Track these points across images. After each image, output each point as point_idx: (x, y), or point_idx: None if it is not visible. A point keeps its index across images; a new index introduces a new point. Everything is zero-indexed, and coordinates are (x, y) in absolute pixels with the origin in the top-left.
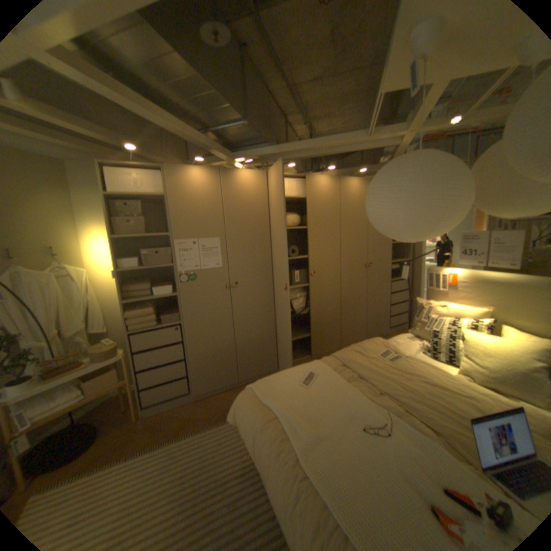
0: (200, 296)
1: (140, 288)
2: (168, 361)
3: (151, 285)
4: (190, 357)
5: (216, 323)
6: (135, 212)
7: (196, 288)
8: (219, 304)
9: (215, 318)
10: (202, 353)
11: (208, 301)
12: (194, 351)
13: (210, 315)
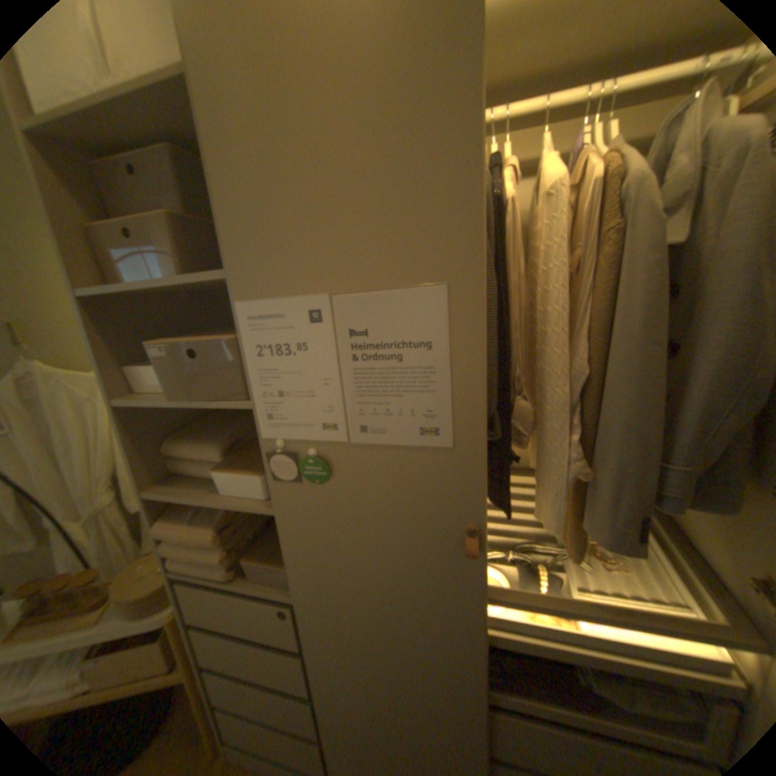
0: (352, 547)
1: (197, 456)
2: (268, 683)
3: (241, 446)
4: (323, 711)
5: (413, 658)
6: (160, 196)
7: (335, 512)
8: (429, 597)
9: (412, 643)
10: (360, 721)
11: (385, 573)
12: (334, 703)
13: (390, 623)
